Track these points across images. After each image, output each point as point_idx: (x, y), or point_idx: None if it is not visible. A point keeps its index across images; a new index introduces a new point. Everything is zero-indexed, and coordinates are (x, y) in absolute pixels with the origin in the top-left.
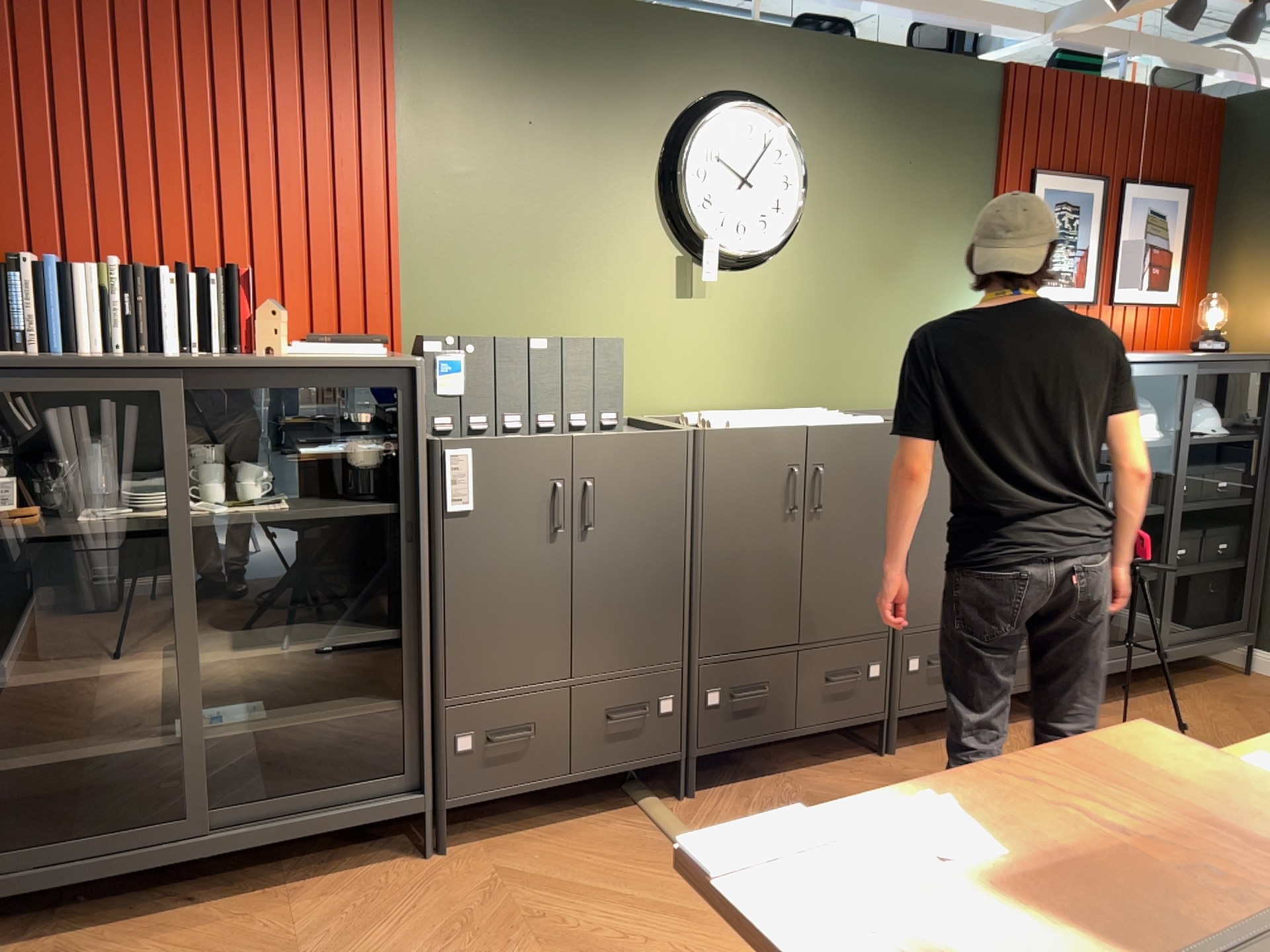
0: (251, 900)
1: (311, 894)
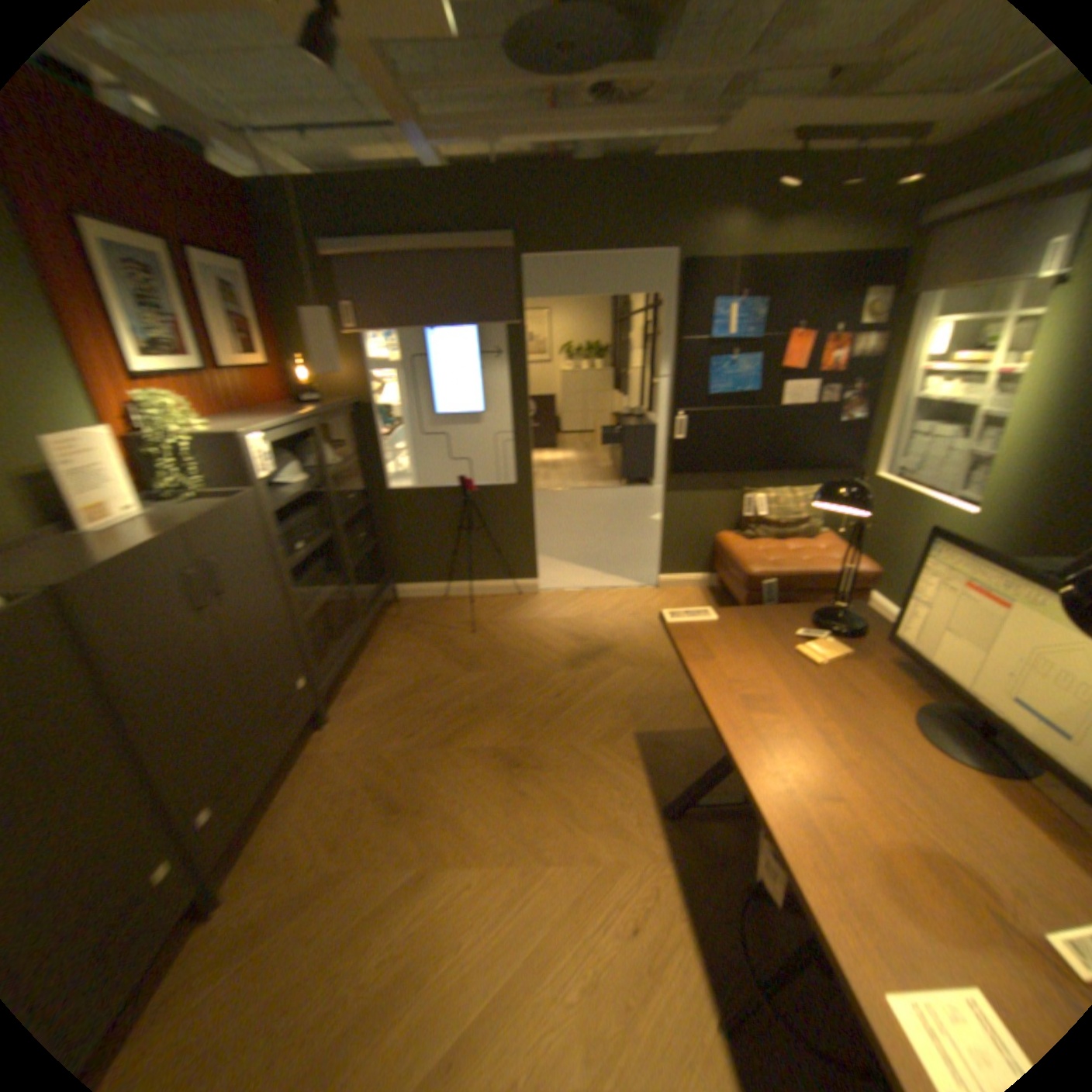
0: None
1: None
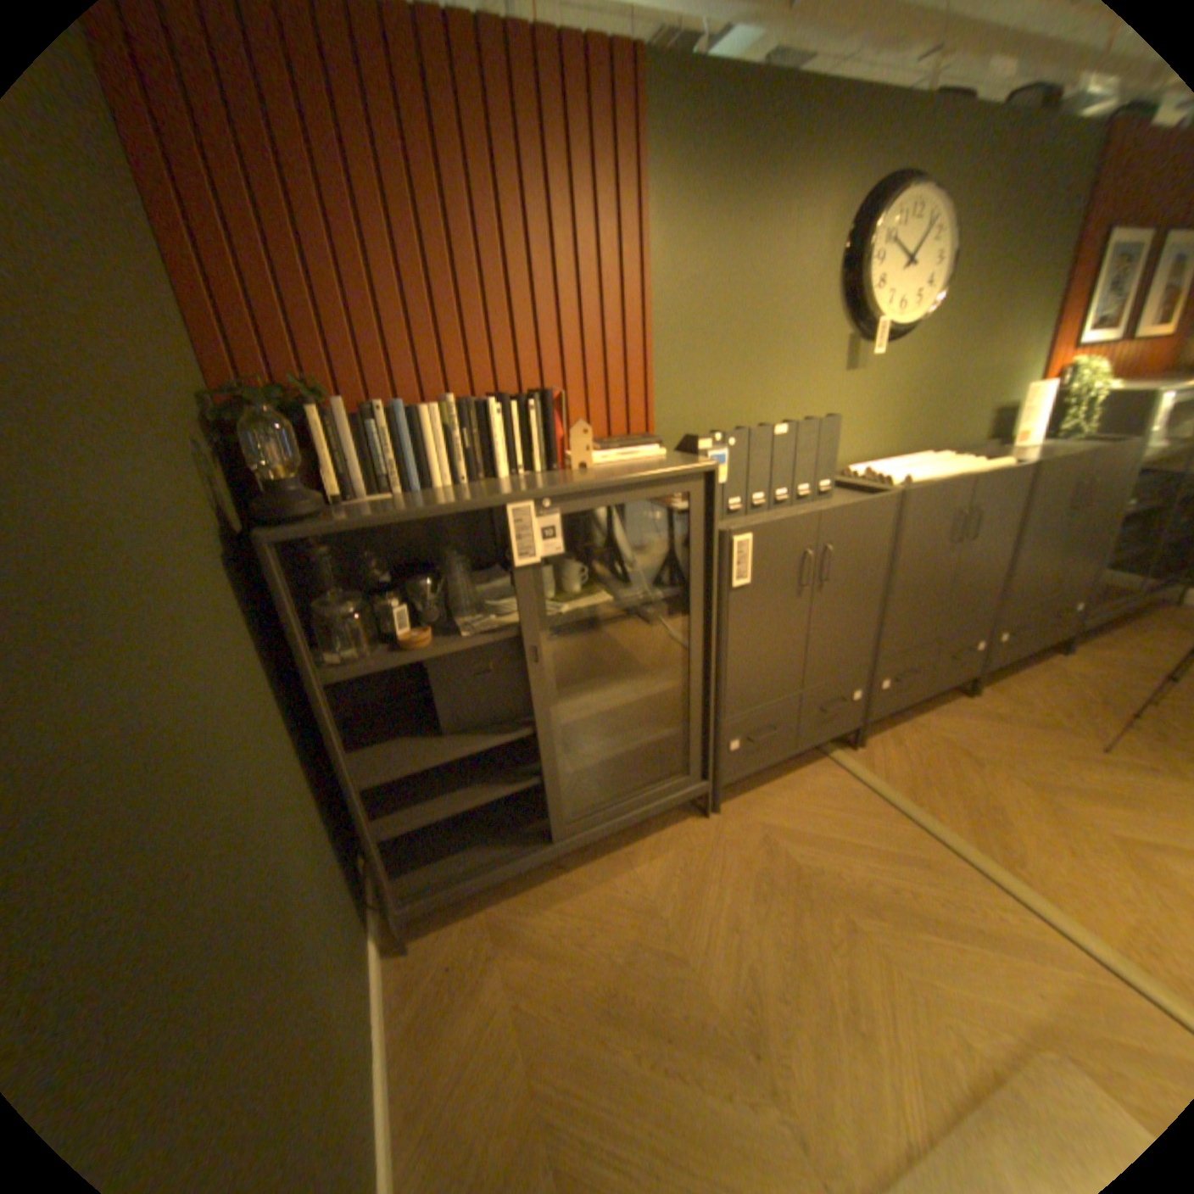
0: (606, 868)
1: (645, 859)
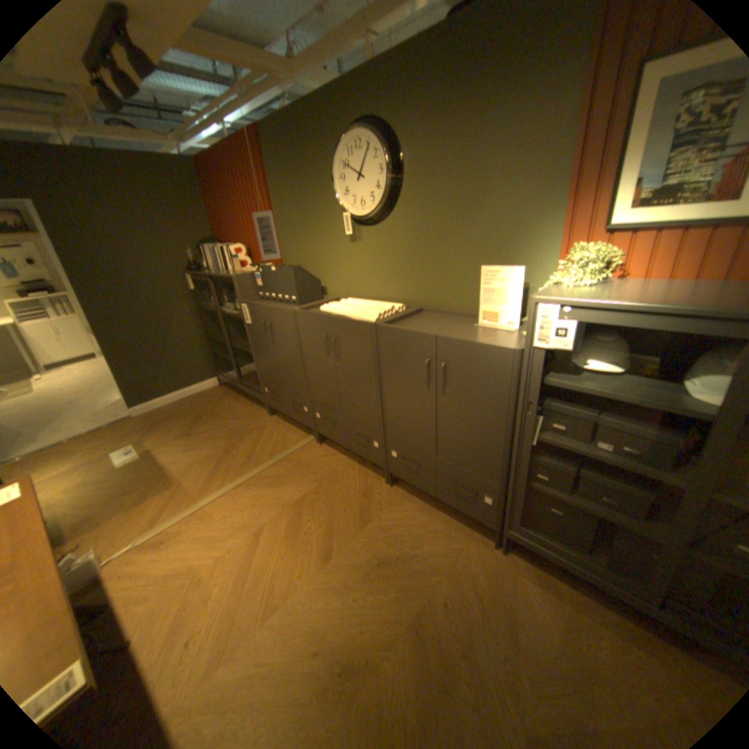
0: (246, 403)
1: (250, 408)
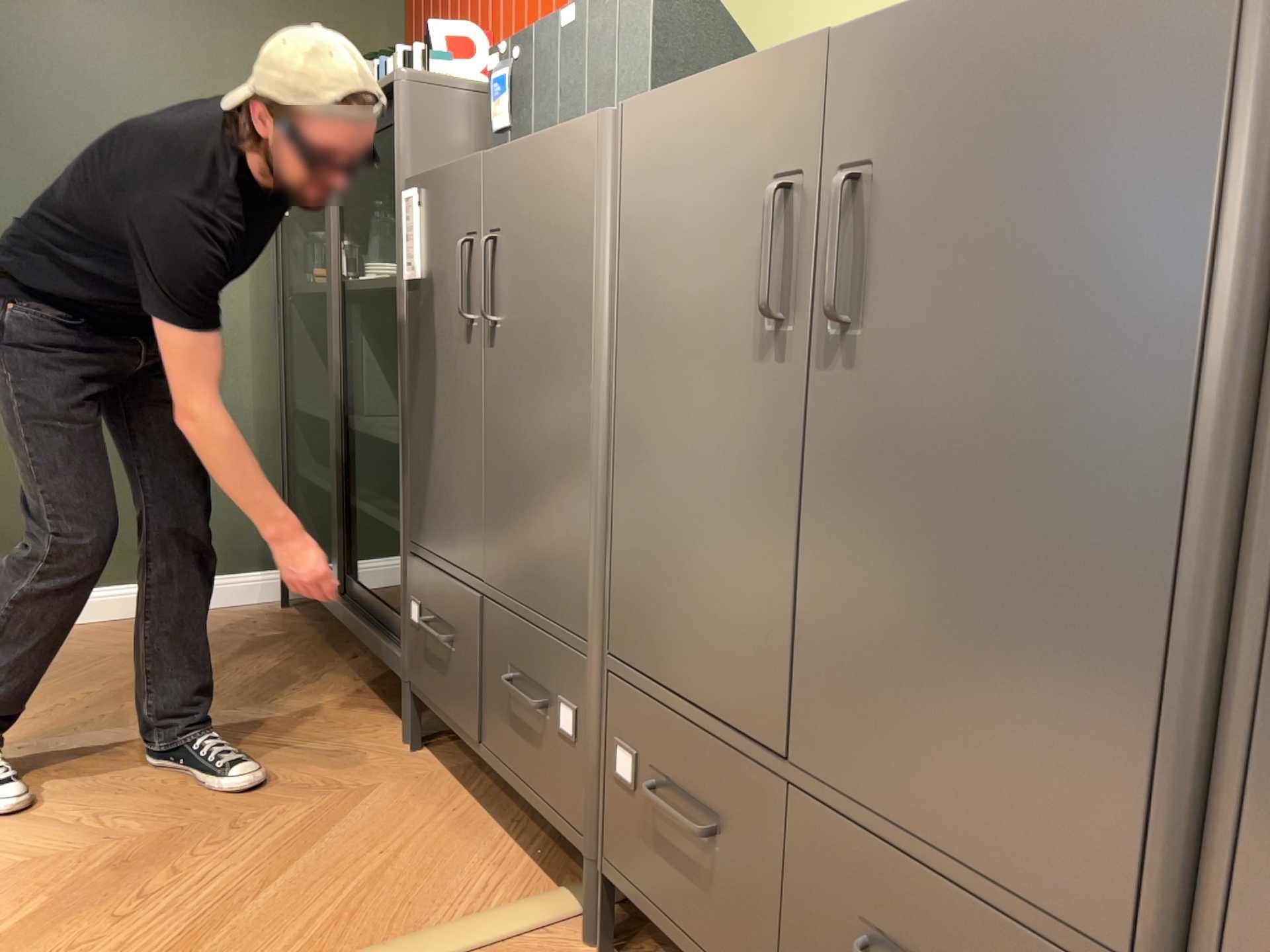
0: (341, 678)
1: (344, 699)
